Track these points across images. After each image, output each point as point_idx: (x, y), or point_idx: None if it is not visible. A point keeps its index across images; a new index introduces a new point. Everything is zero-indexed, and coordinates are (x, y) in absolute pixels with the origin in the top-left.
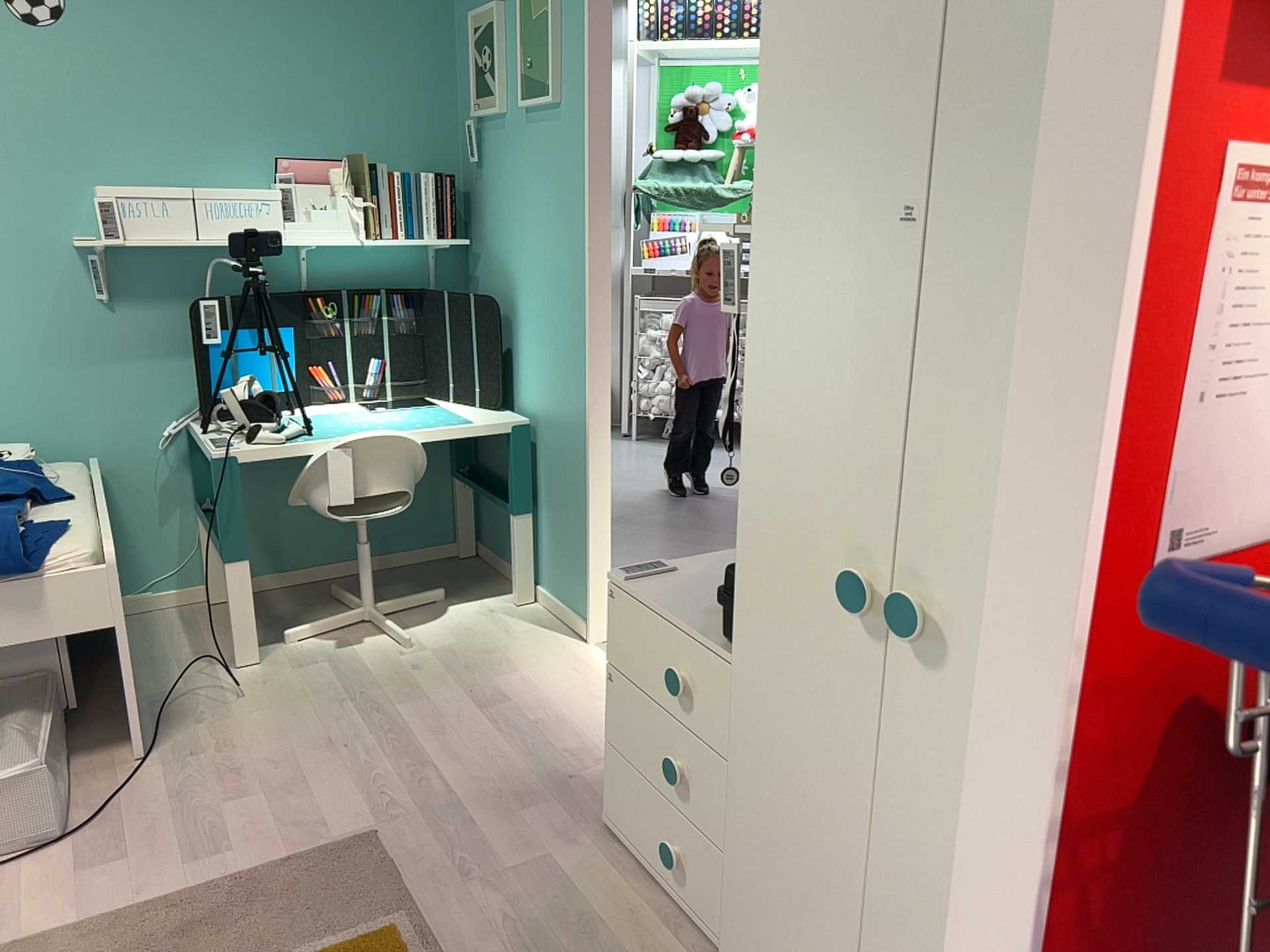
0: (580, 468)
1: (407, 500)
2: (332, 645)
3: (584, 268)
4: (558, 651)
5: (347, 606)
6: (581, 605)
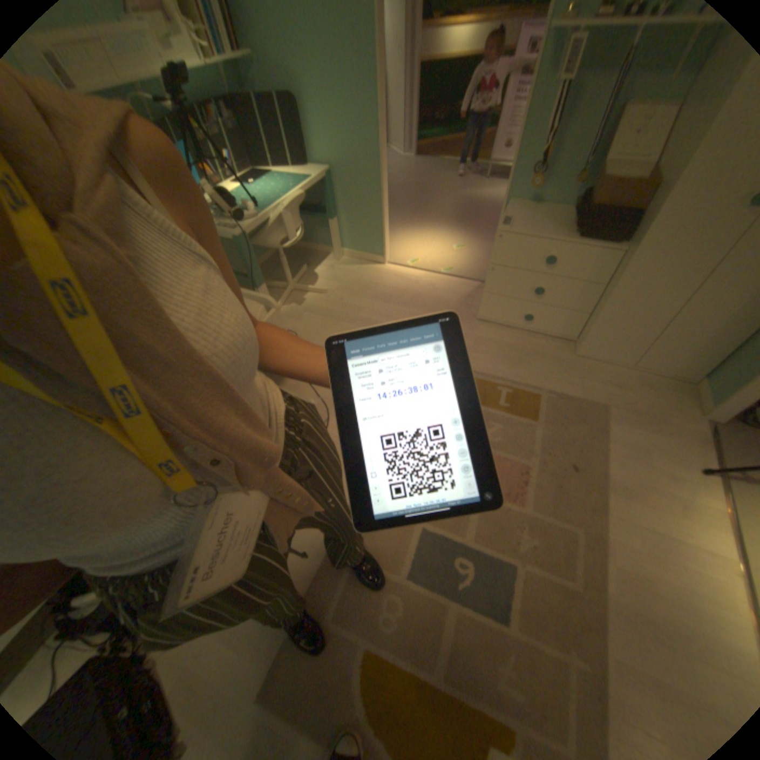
0: (373, 186)
1: (296, 227)
2: (295, 304)
3: (373, 62)
4: (378, 270)
5: (272, 287)
6: (377, 249)
